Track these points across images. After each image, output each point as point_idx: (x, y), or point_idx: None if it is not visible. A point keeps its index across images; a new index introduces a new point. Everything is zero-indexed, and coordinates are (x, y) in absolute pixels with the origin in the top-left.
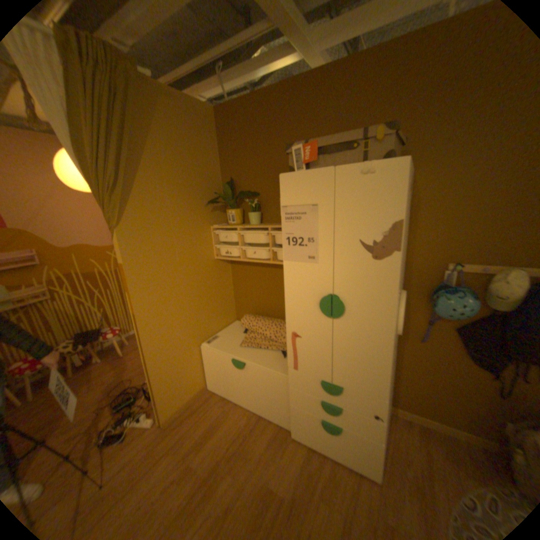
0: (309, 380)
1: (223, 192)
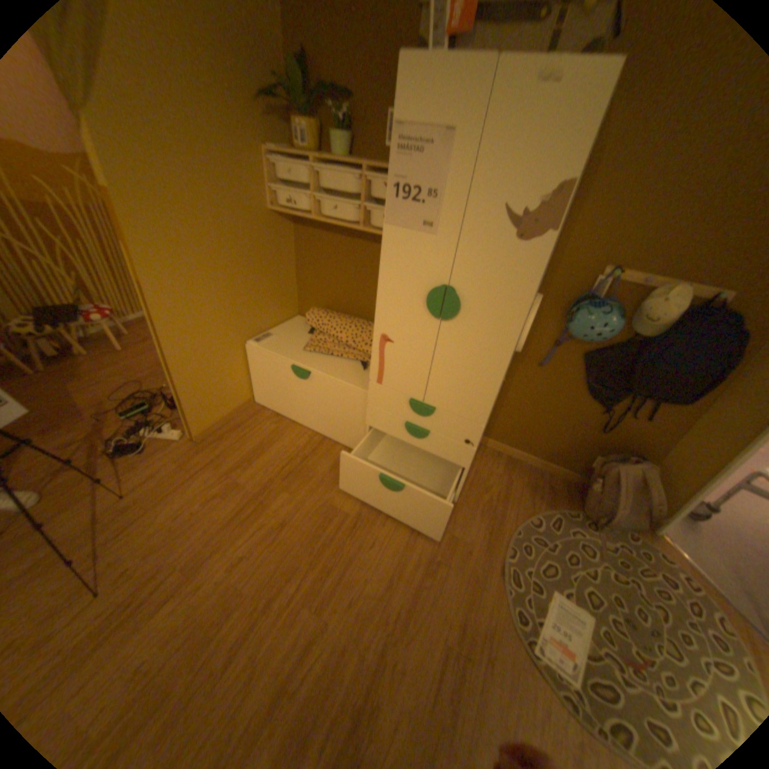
0: (395, 396)
1: (287, 77)
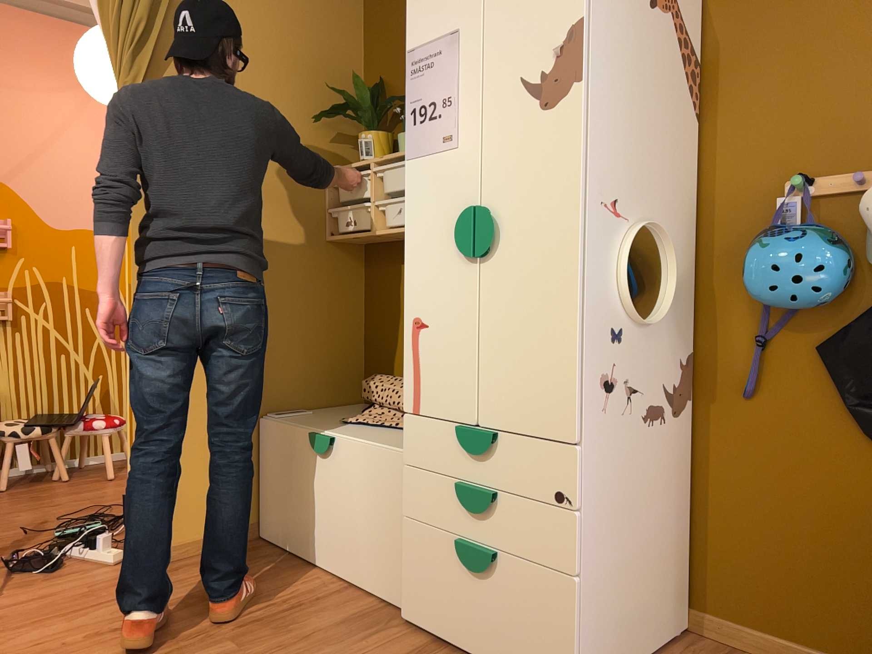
0: (439, 432)
1: (358, 100)
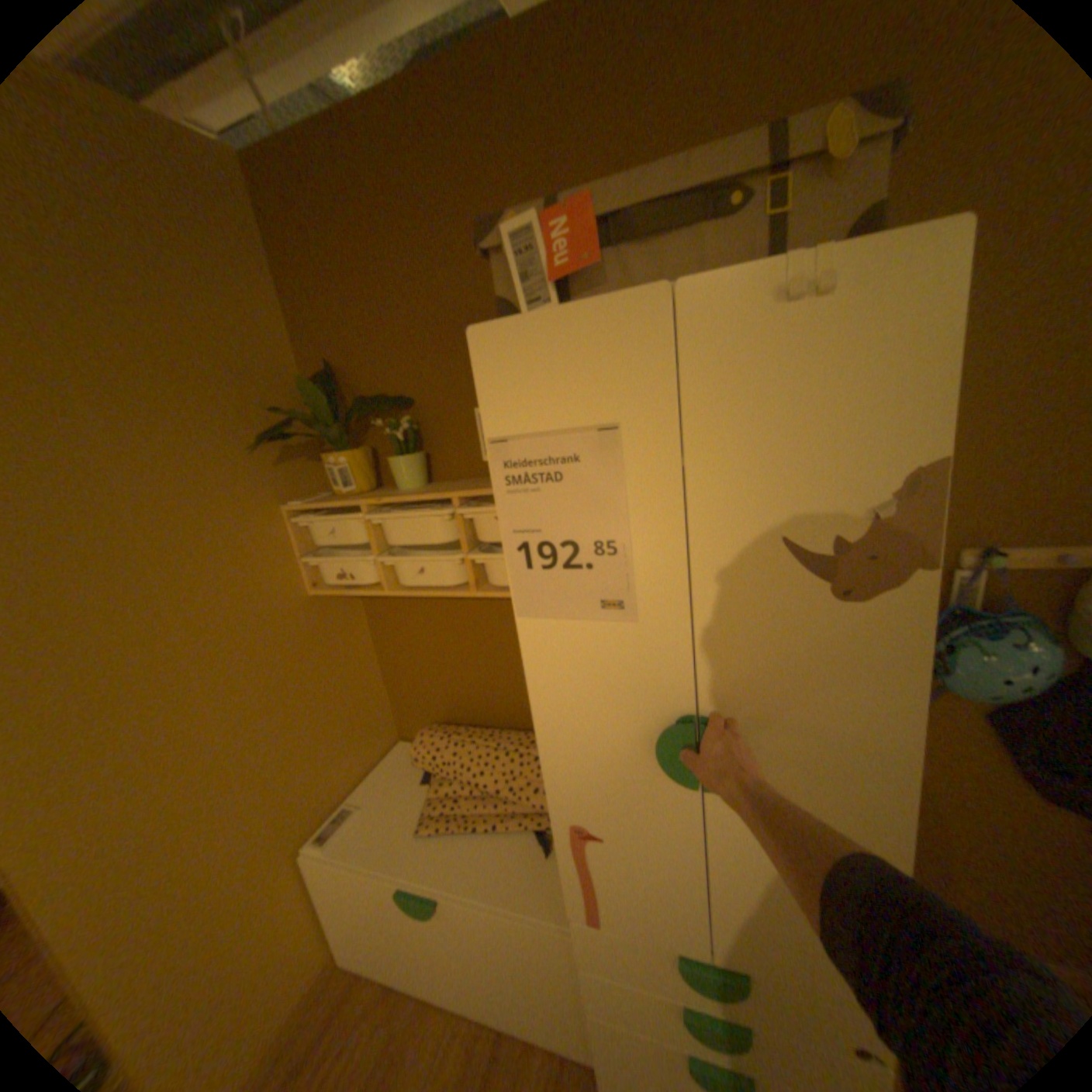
0: (640, 952)
1: (306, 403)
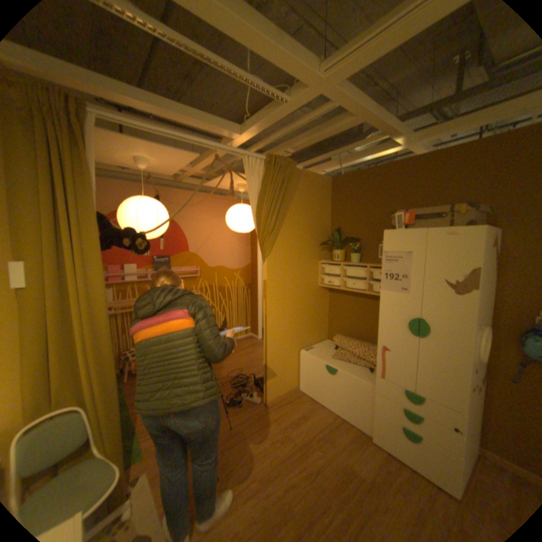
0: (394, 388)
1: (332, 237)
